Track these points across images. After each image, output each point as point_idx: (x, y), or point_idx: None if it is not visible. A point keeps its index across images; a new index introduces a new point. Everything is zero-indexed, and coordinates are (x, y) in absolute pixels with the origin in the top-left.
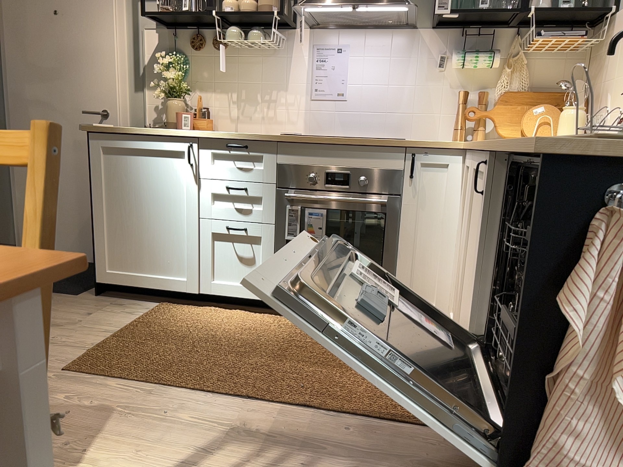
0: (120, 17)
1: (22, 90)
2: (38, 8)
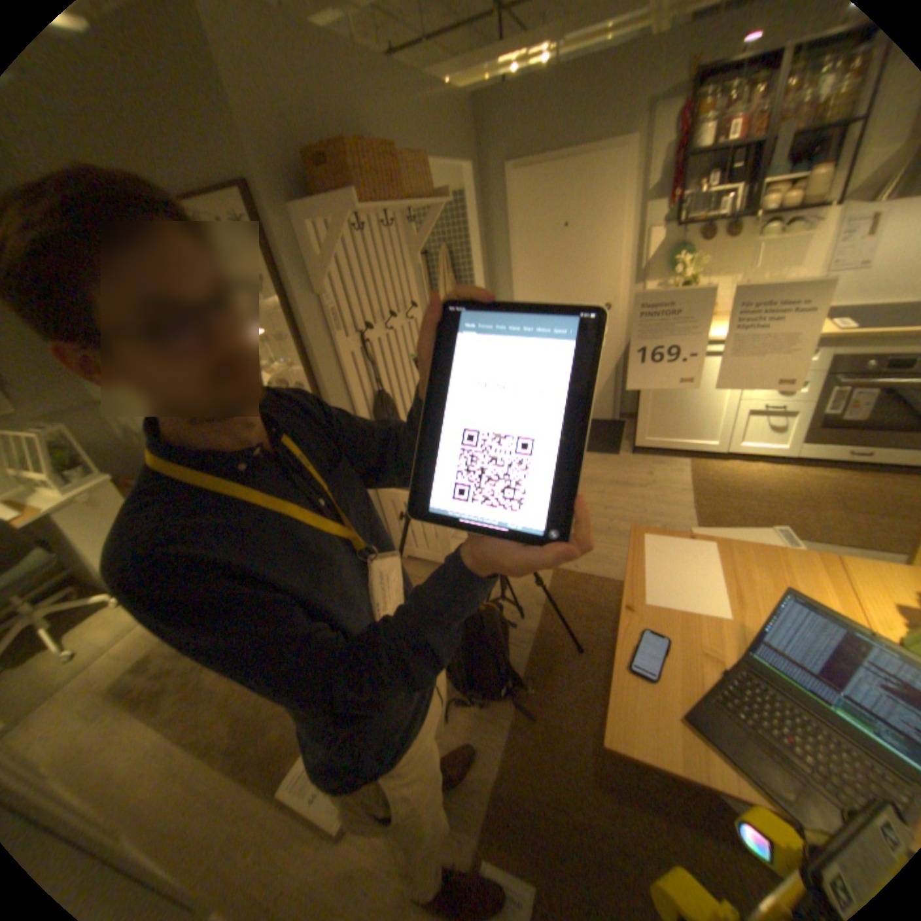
0: (630, 220)
1: (533, 295)
2: (551, 223)
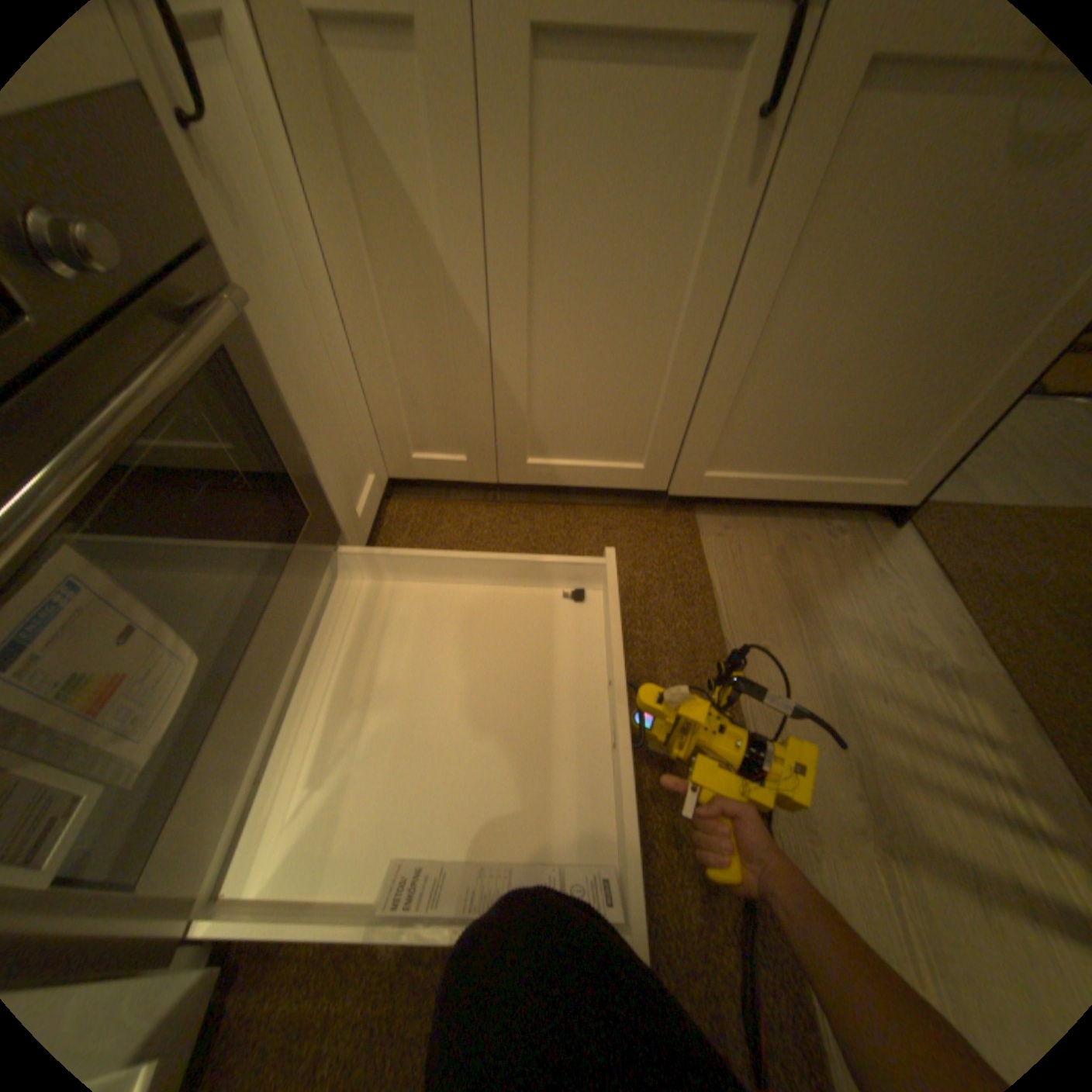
0: None
1: None
2: None
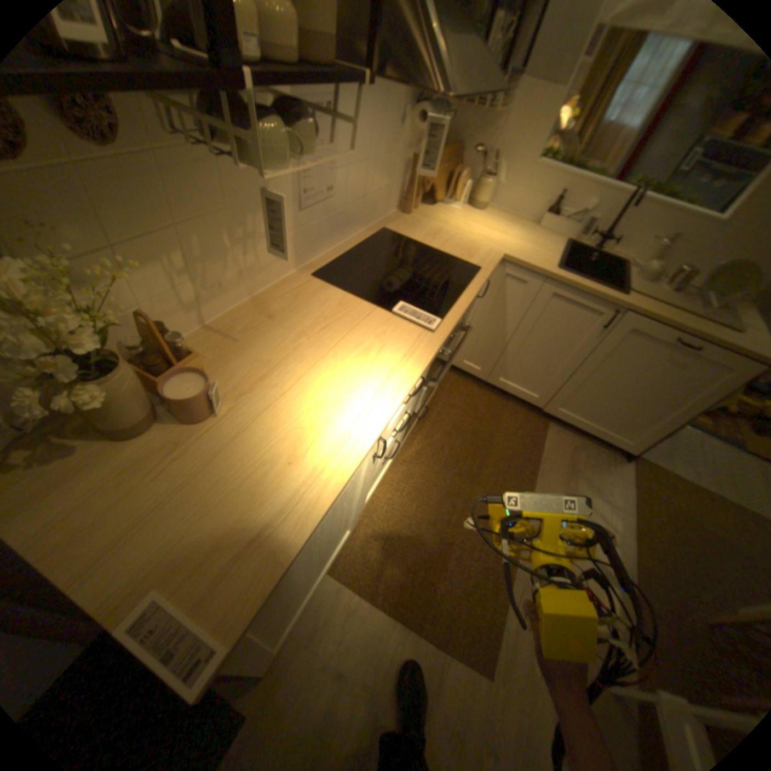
0: None
1: None
2: None
